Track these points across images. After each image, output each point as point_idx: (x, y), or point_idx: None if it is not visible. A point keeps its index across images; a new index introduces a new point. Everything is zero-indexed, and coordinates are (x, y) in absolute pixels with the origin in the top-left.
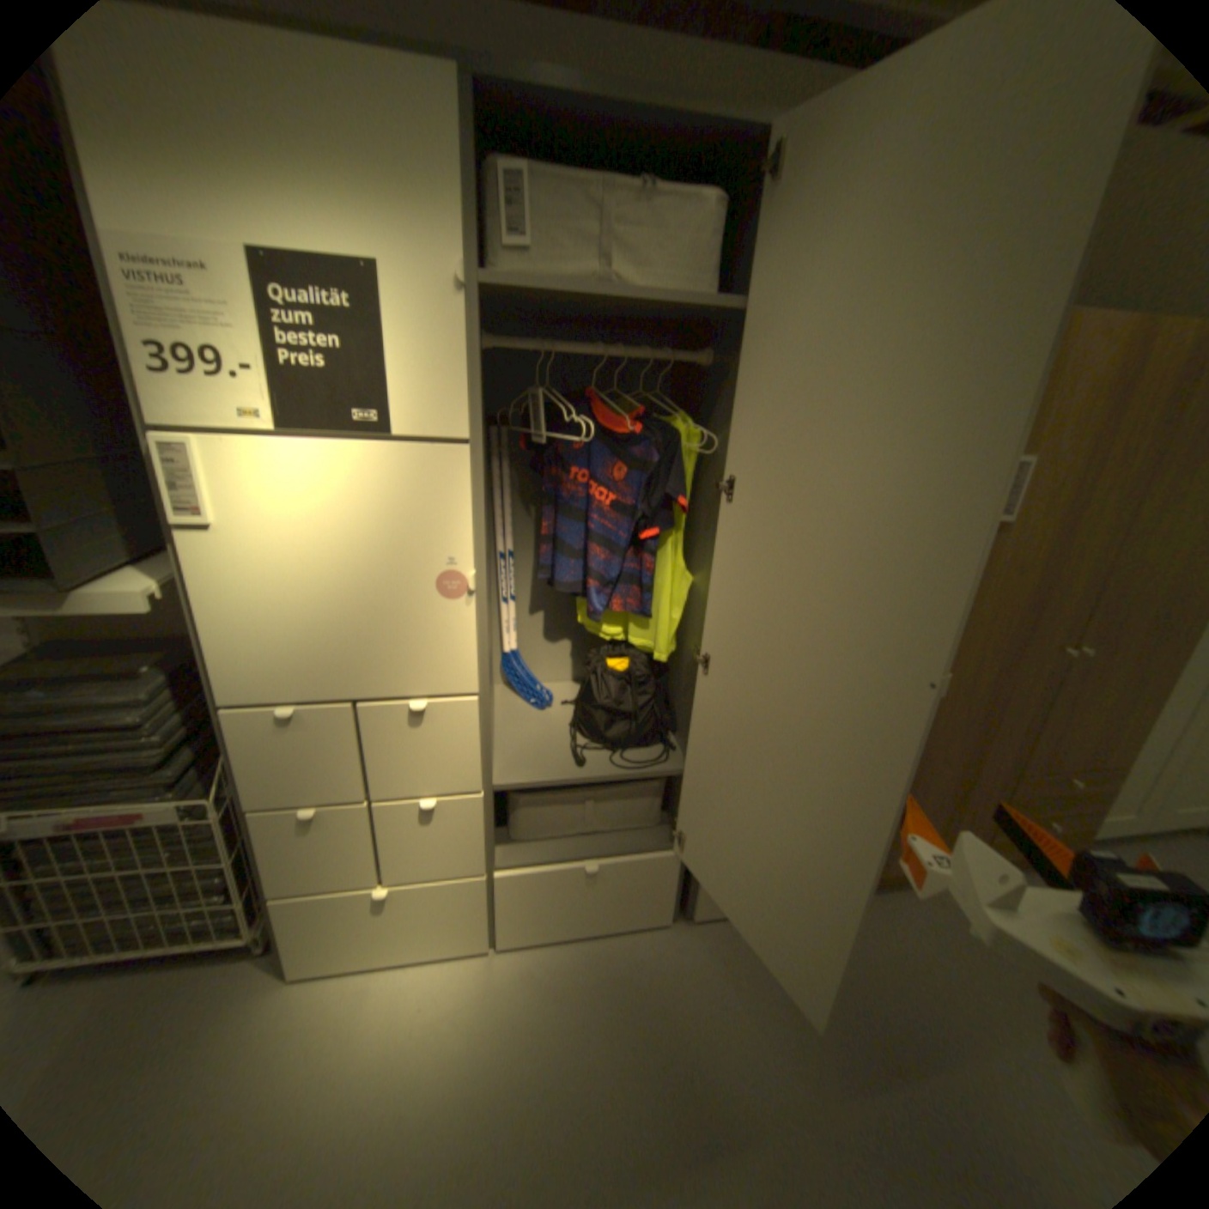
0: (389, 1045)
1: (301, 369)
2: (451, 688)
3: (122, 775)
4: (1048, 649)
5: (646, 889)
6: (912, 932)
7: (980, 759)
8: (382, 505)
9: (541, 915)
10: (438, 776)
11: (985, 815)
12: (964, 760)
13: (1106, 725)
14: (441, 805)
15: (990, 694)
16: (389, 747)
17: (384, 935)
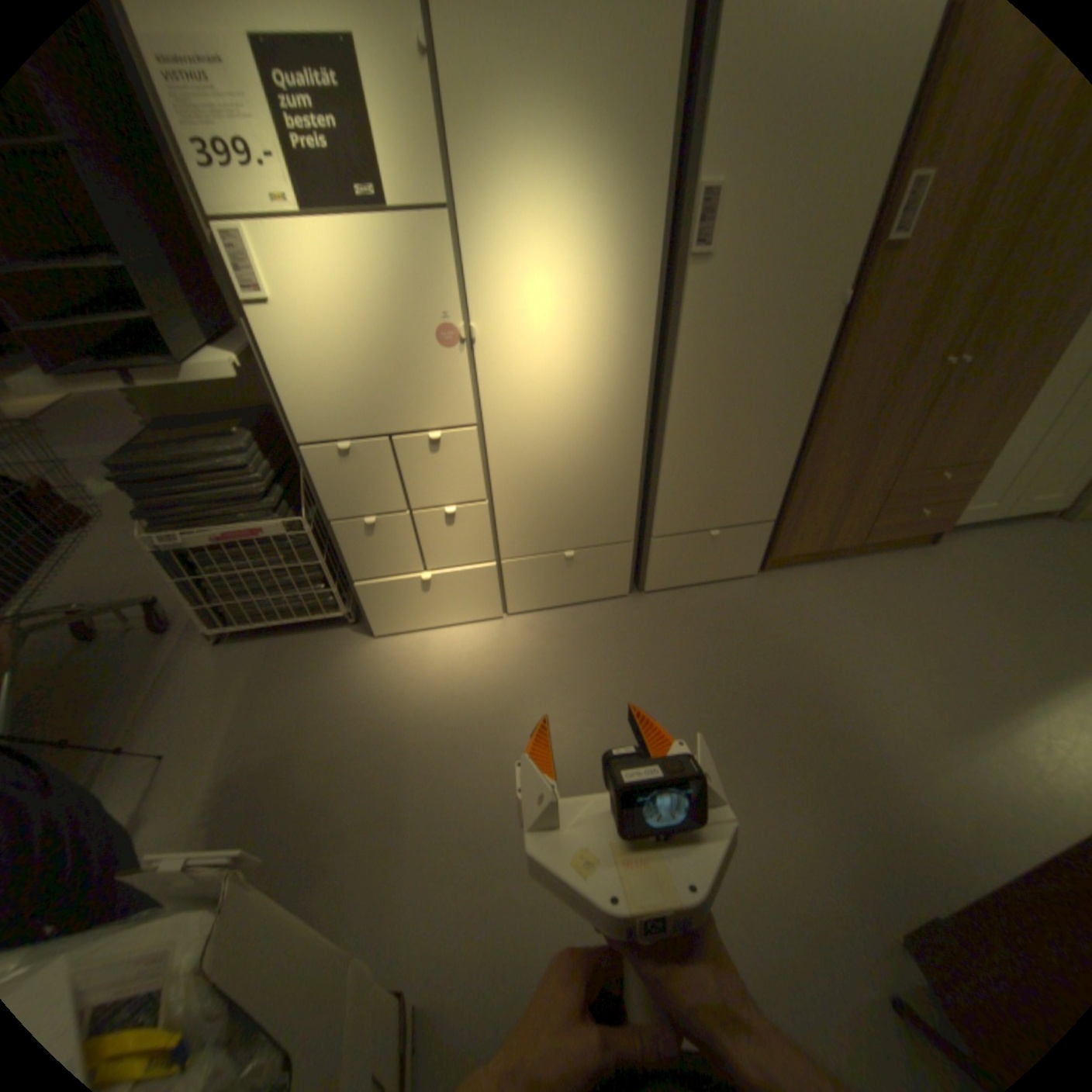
0: (448, 663)
1: (311, 153)
2: (457, 422)
3: (243, 503)
4: (931, 359)
5: (608, 569)
6: (803, 590)
7: (866, 459)
8: (388, 272)
9: (536, 589)
10: (455, 490)
11: (868, 505)
12: (853, 460)
13: (977, 424)
14: (460, 512)
15: (878, 402)
16: (419, 470)
17: (433, 604)
